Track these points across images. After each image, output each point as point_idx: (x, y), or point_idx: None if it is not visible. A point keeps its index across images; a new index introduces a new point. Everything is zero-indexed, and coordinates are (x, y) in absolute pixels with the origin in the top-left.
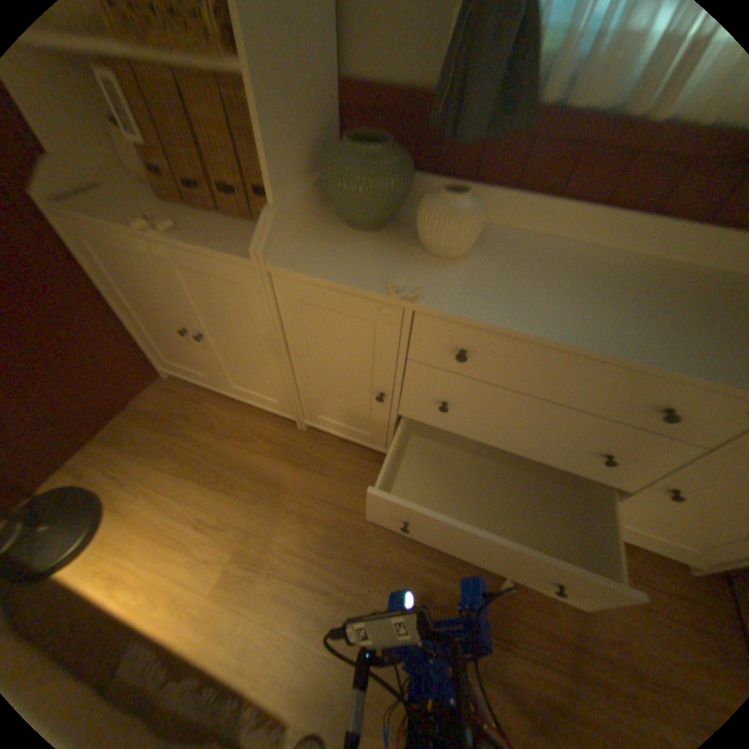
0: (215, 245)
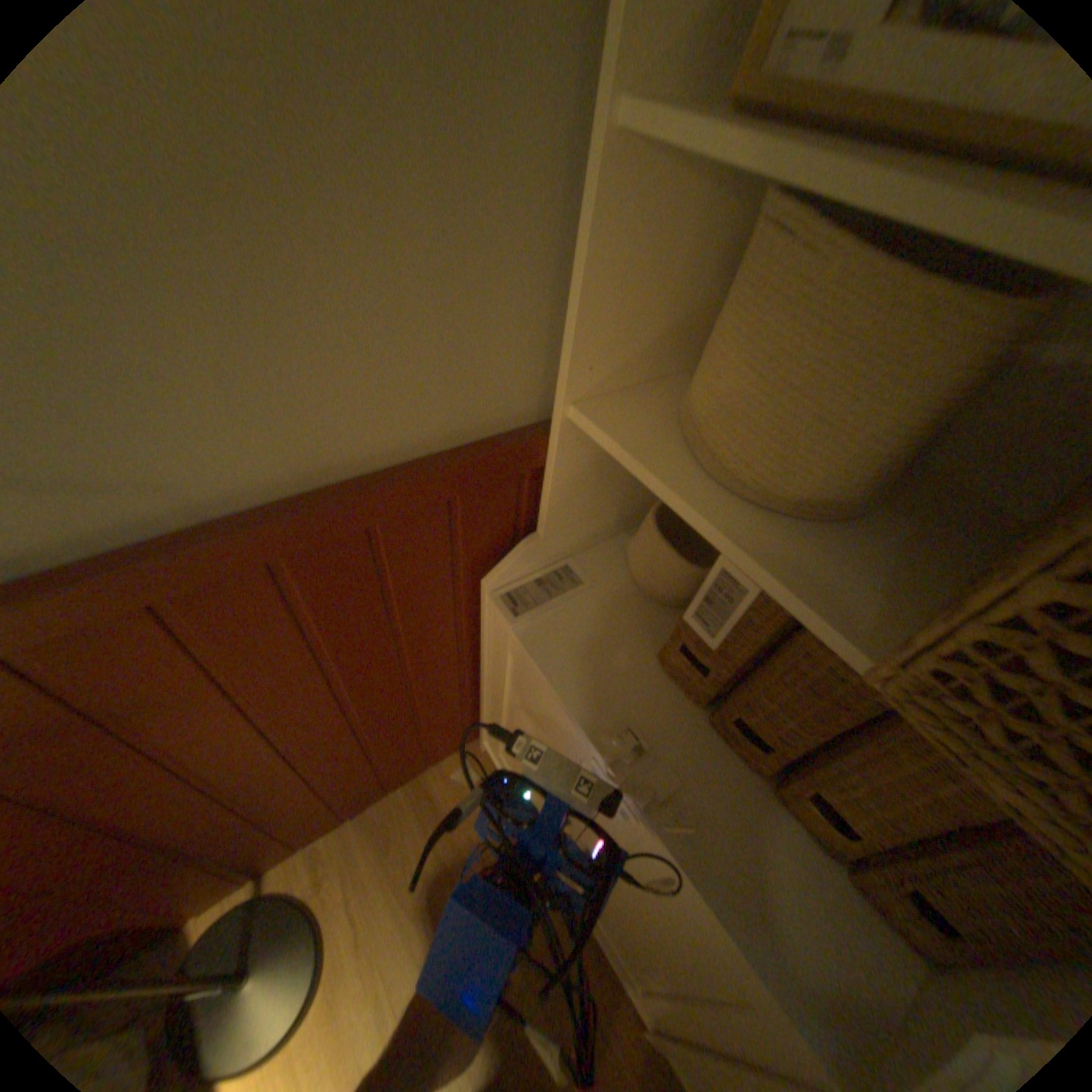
0: (762, 936)
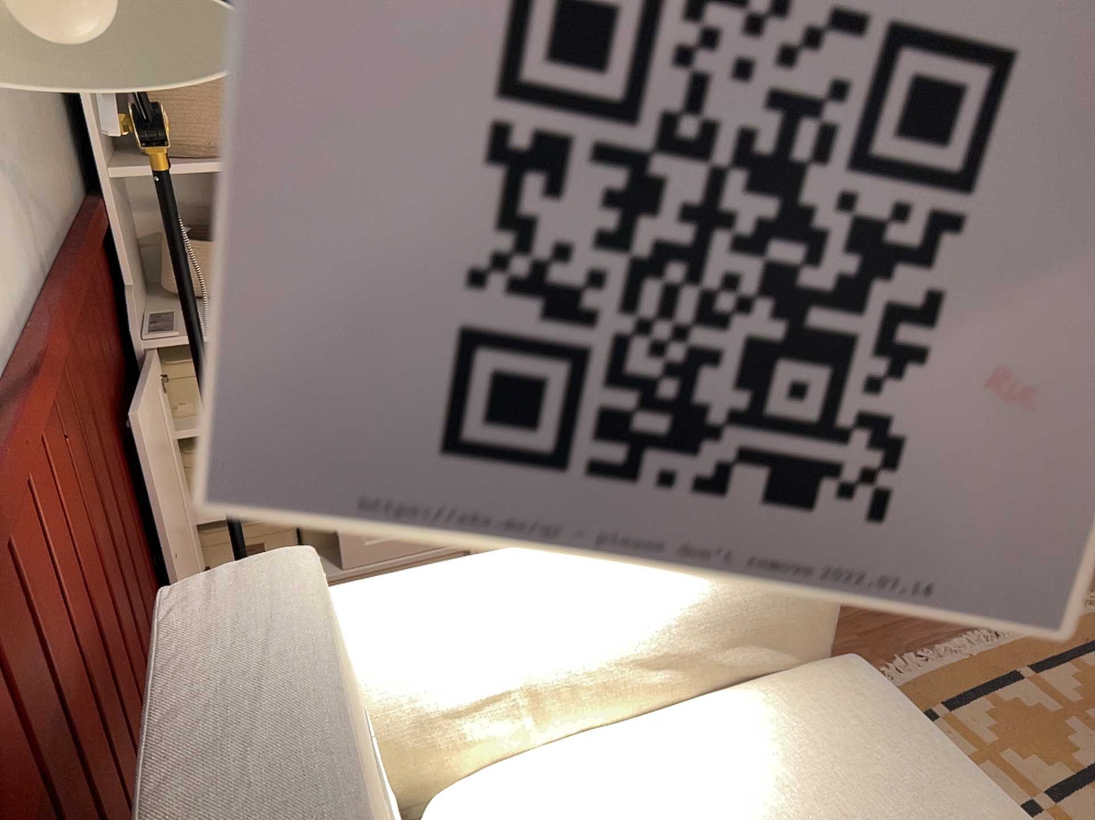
0: None
